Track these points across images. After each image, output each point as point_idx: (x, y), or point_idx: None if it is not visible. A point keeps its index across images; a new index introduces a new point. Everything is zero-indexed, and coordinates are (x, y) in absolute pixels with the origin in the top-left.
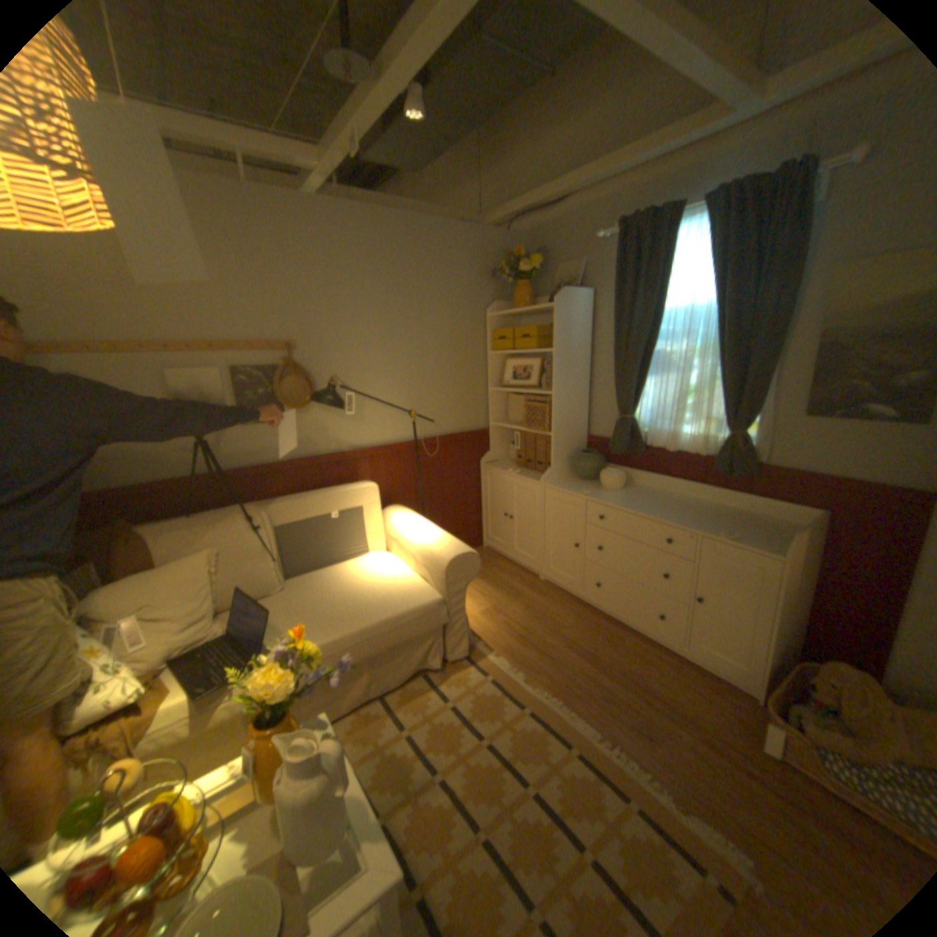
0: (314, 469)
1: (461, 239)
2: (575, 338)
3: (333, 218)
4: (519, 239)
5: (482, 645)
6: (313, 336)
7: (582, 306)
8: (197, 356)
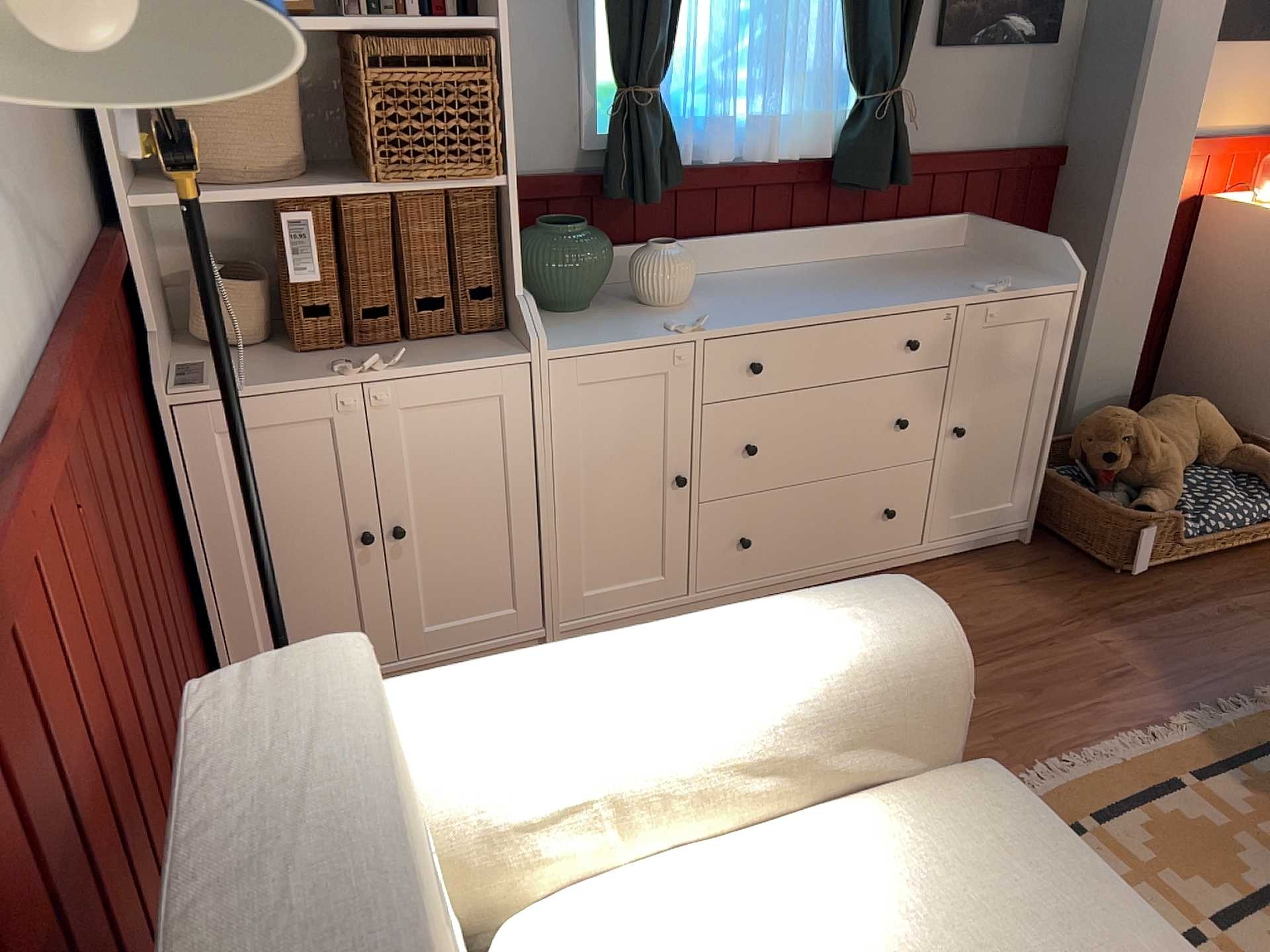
0: None
1: None
2: None
3: None
4: None
5: None
6: None
7: None
8: None
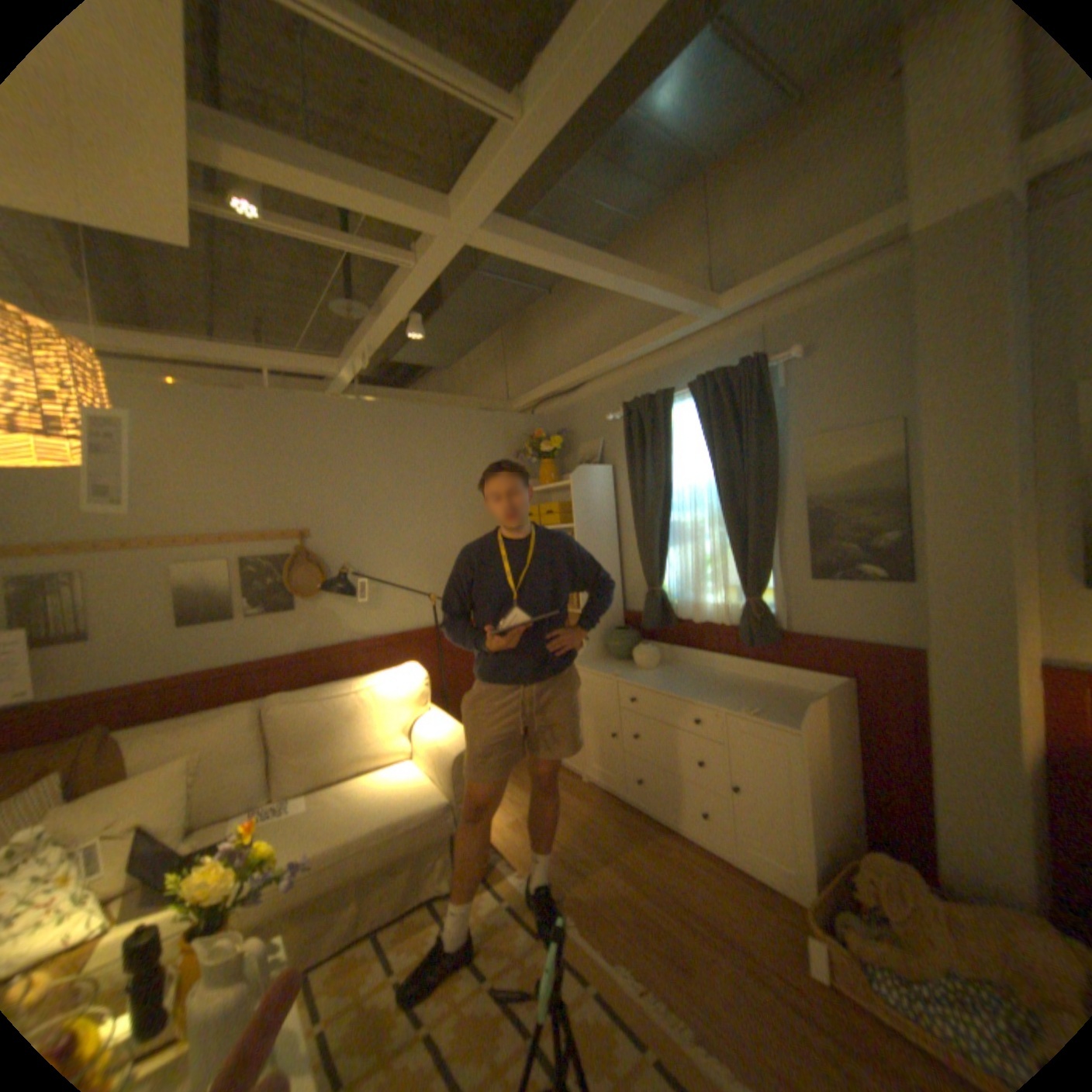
0: (321, 662)
1: (482, 426)
2: (596, 512)
3: (351, 416)
4: (542, 421)
5: (503, 865)
6: (326, 524)
7: (599, 482)
8: (203, 550)
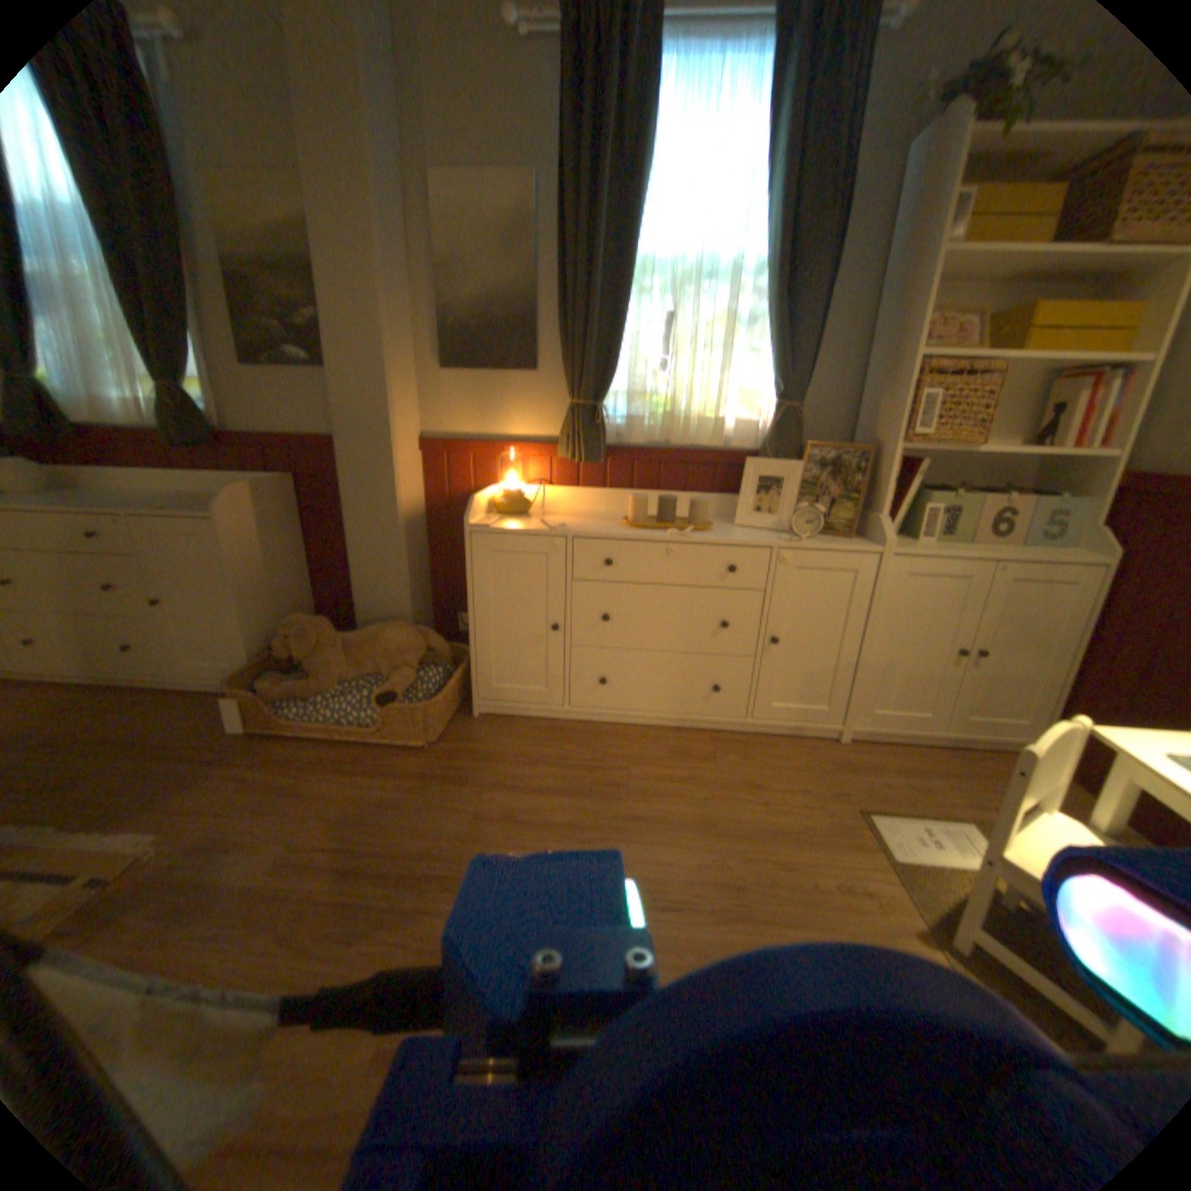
0: None
1: None
2: None
3: None
4: None
5: None
6: None
7: None
8: None
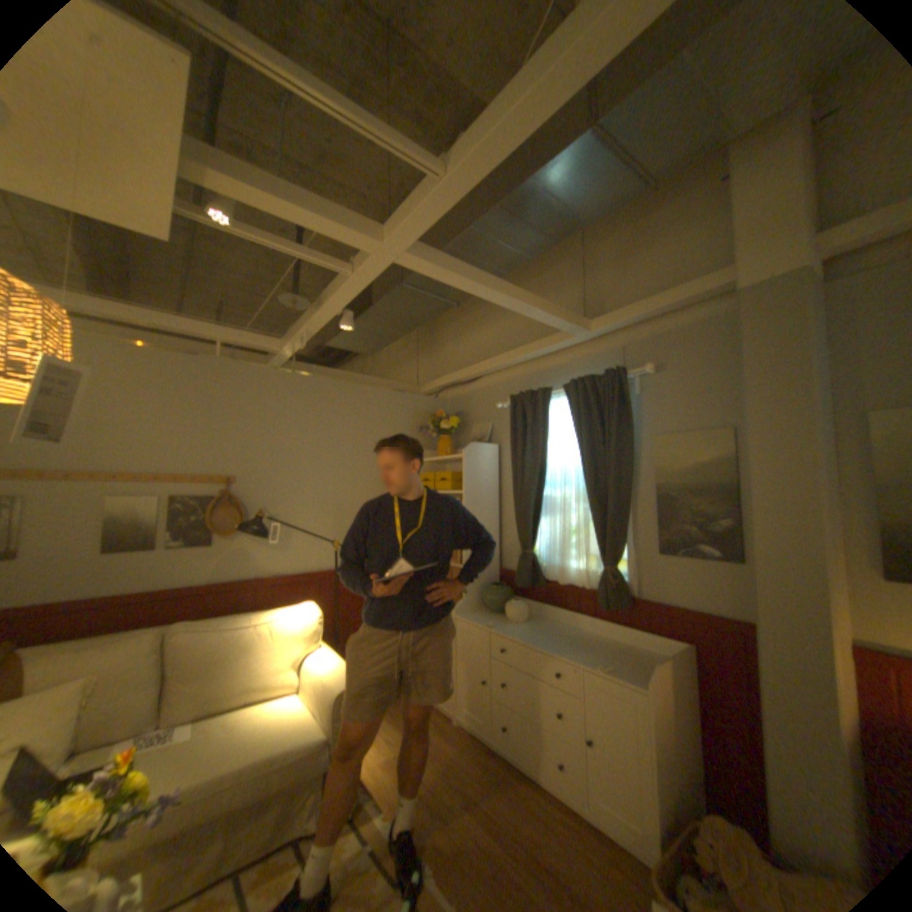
0: (229, 596)
1: (394, 403)
2: (483, 482)
3: (286, 386)
4: (444, 404)
5: (372, 806)
6: (251, 474)
7: (487, 457)
8: (139, 487)
